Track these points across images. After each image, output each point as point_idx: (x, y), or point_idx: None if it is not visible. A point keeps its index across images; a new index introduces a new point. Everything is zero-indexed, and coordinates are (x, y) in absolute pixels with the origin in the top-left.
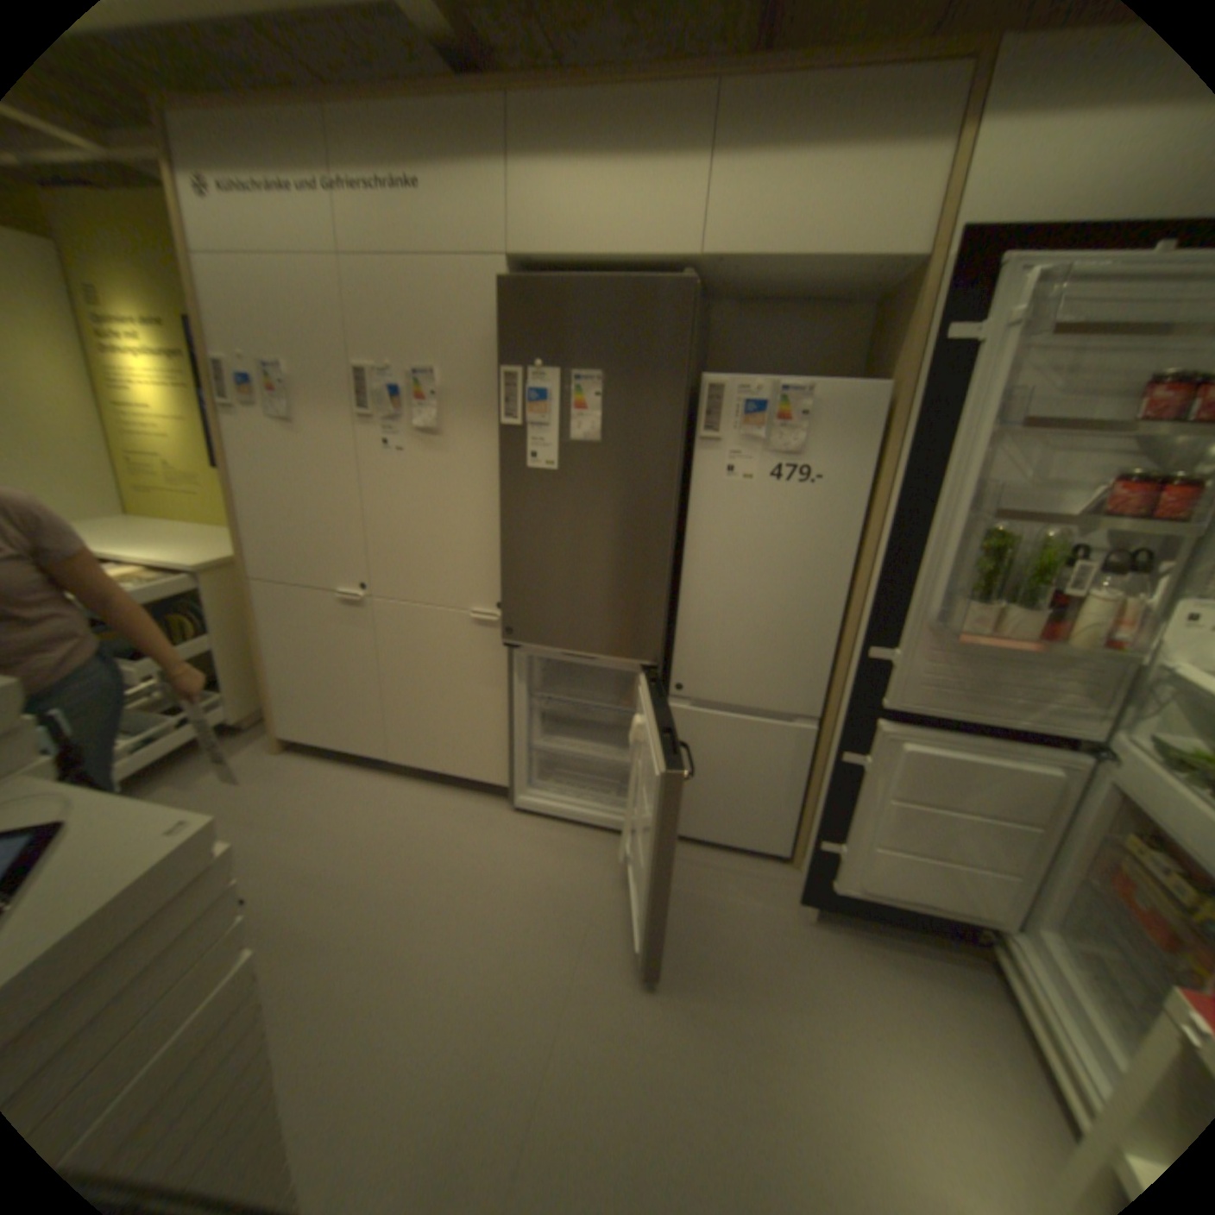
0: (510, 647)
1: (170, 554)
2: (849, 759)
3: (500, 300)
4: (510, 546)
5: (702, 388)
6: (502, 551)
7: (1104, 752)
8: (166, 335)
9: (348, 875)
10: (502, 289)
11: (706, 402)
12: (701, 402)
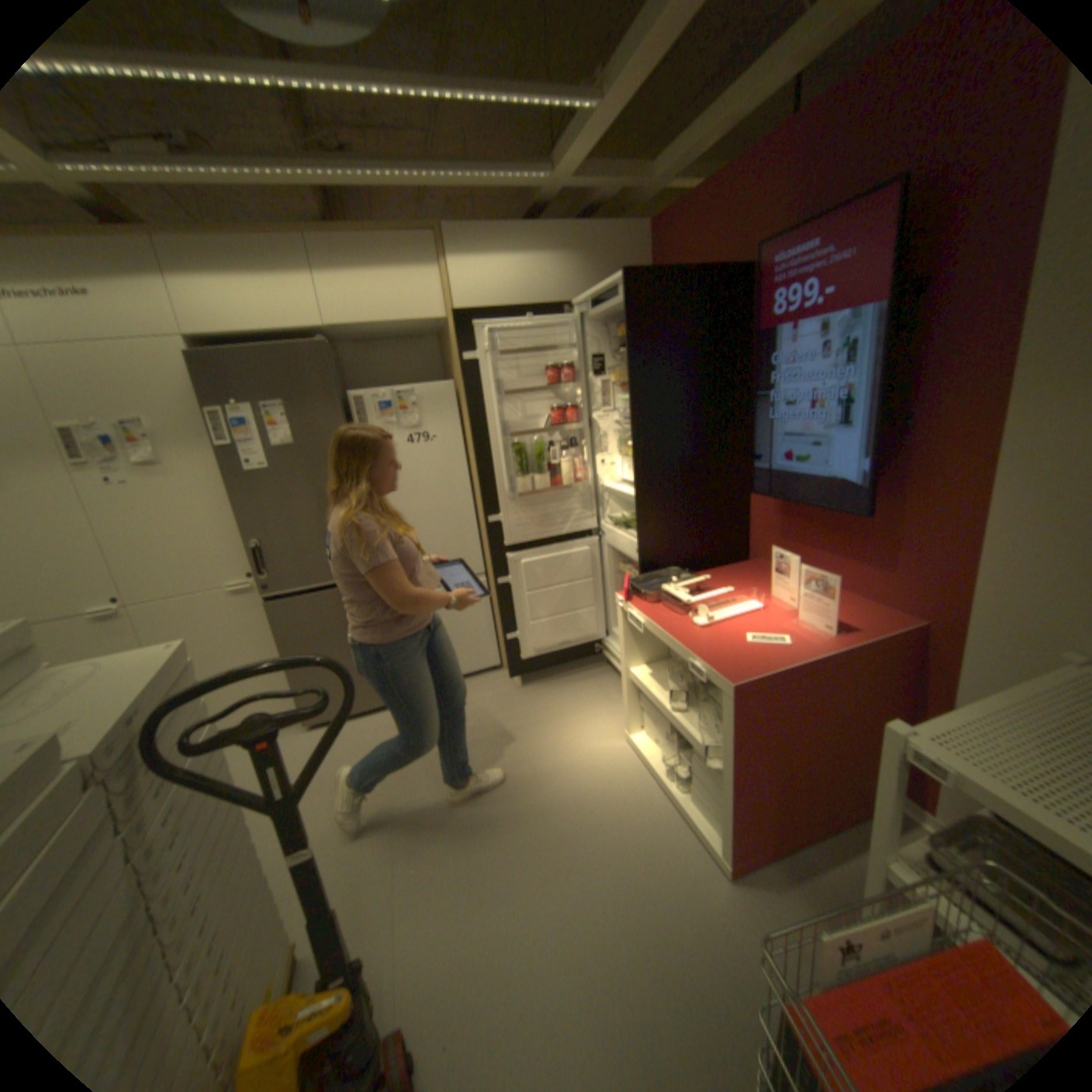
0: (268, 600)
1: None
2: (500, 582)
3: (189, 365)
4: (247, 527)
5: (350, 400)
6: (238, 535)
7: (601, 534)
8: None
9: None
10: (185, 357)
11: (355, 408)
12: (352, 408)
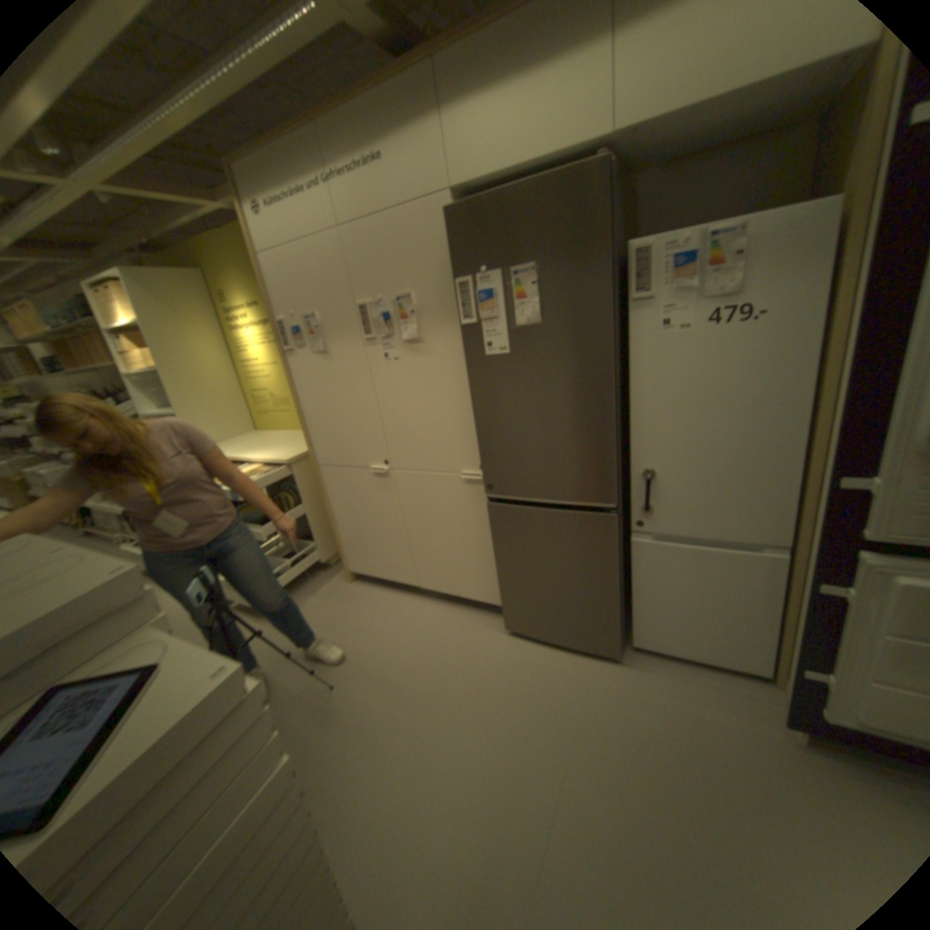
0: (490, 500)
1: (272, 453)
2: (826, 590)
3: (445, 226)
4: (479, 420)
5: (628, 254)
6: (475, 424)
7: None
8: (256, 310)
9: (394, 673)
10: (447, 217)
11: (632, 266)
12: (628, 267)
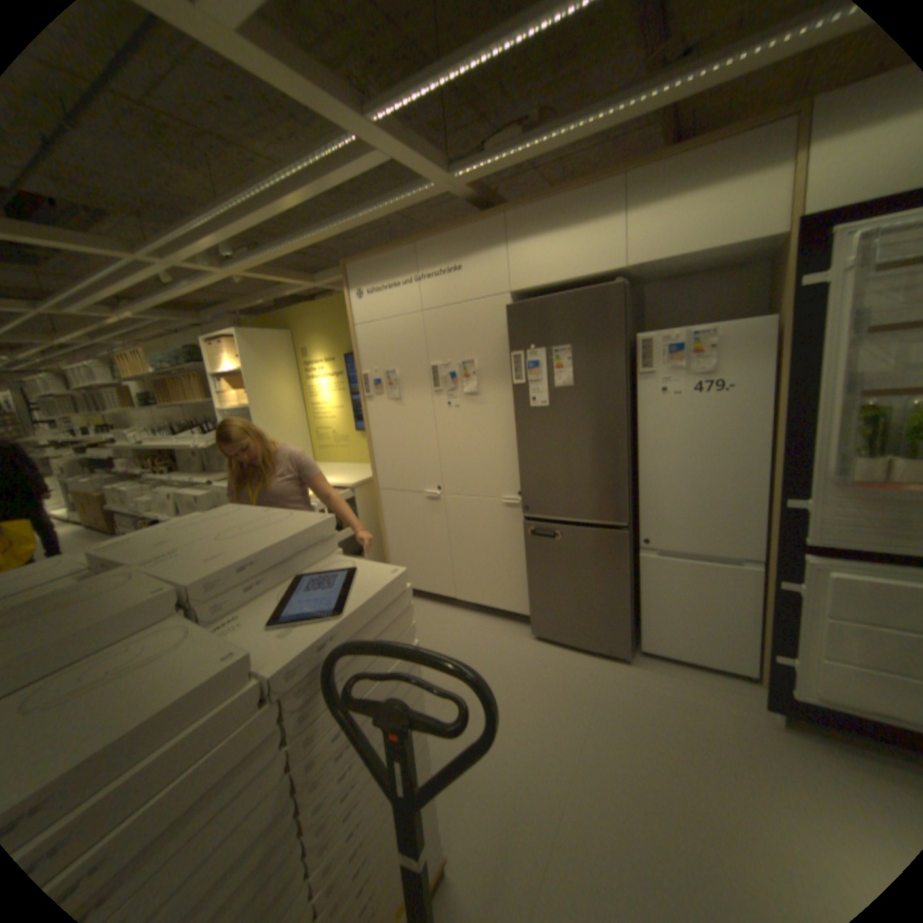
0: (526, 519)
1: (338, 479)
2: (786, 587)
3: (507, 317)
4: (522, 455)
5: (637, 342)
6: (517, 459)
7: None
8: (334, 364)
9: None
10: (508, 310)
11: (640, 351)
12: (638, 351)
